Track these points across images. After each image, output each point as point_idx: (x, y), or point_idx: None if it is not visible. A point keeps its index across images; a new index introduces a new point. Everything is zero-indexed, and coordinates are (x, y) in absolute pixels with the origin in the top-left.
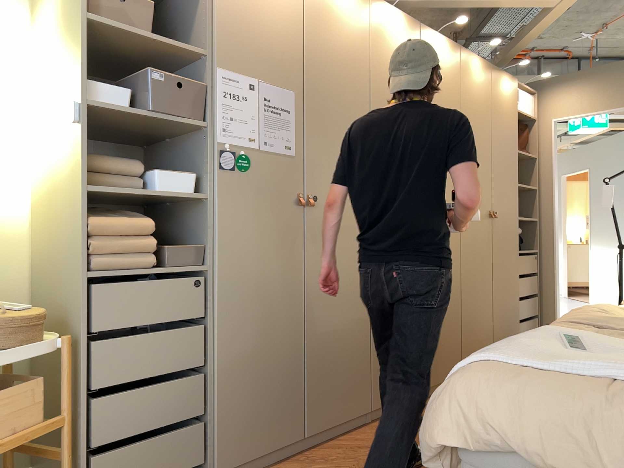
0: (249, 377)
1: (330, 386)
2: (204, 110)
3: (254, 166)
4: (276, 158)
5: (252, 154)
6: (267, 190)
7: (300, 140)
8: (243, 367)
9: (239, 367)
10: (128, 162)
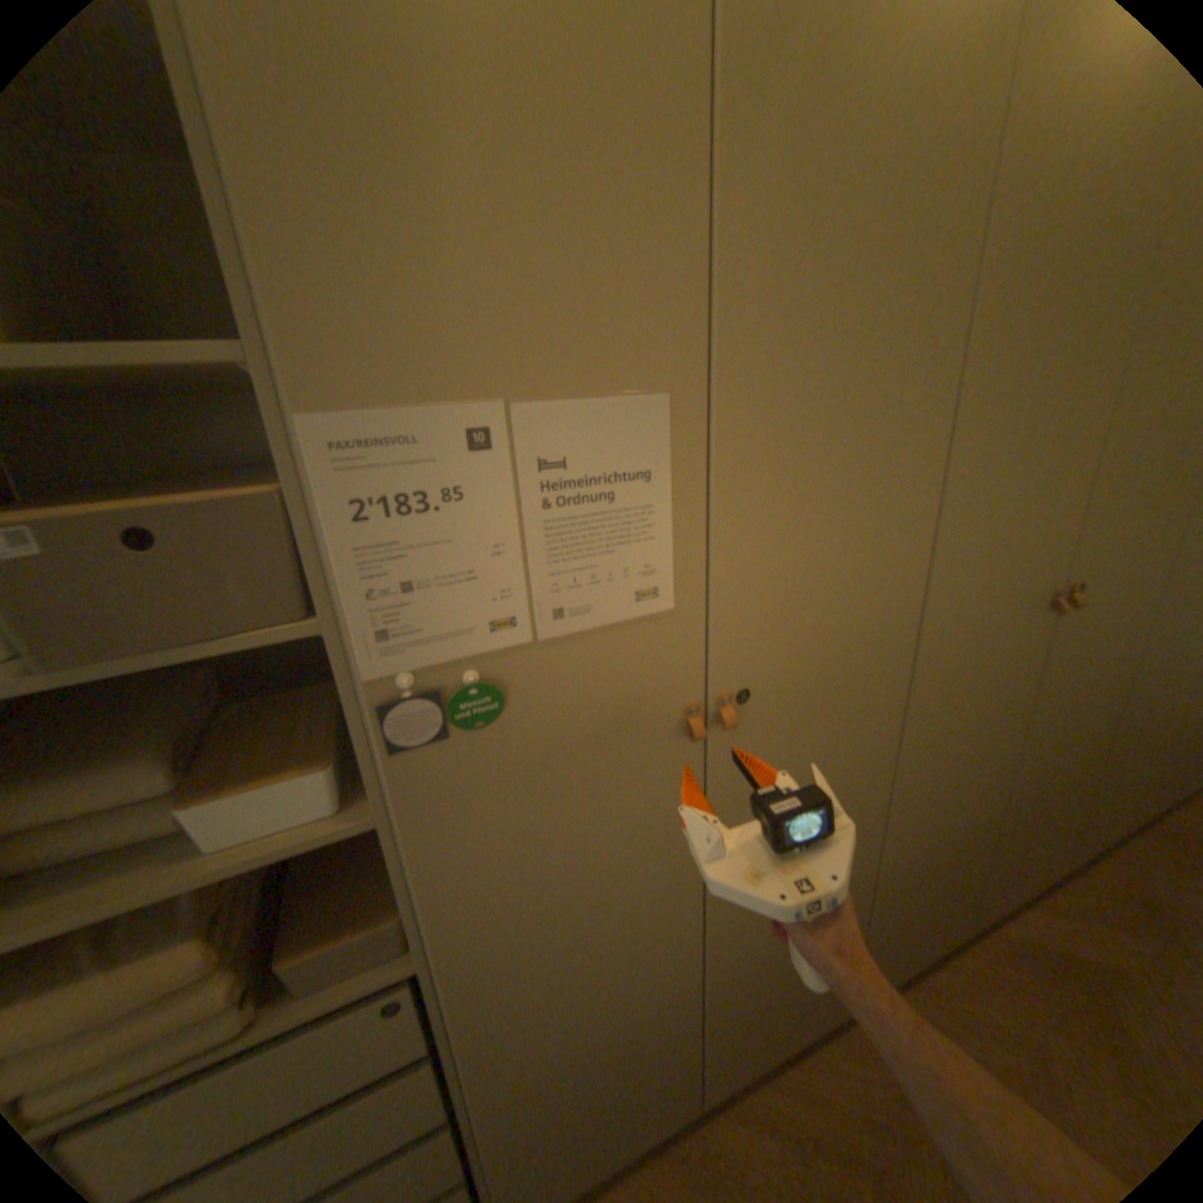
0: (566, 1096)
1: (763, 1022)
2: (298, 584)
3: (524, 695)
4: (602, 642)
5: (512, 665)
6: (578, 740)
7: (690, 556)
8: (547, 1090)
9: (536, 1096)
10: (115, 776)
